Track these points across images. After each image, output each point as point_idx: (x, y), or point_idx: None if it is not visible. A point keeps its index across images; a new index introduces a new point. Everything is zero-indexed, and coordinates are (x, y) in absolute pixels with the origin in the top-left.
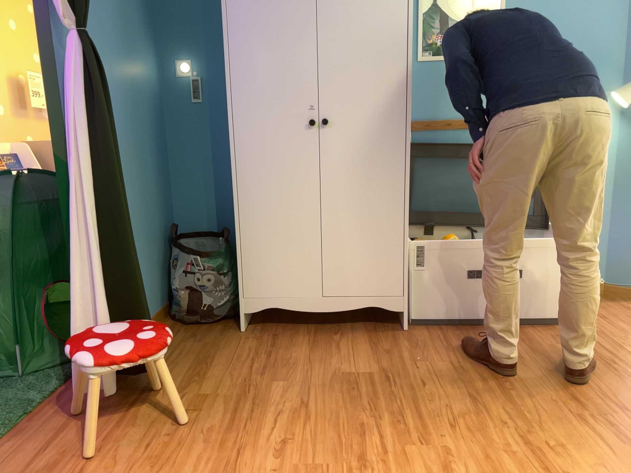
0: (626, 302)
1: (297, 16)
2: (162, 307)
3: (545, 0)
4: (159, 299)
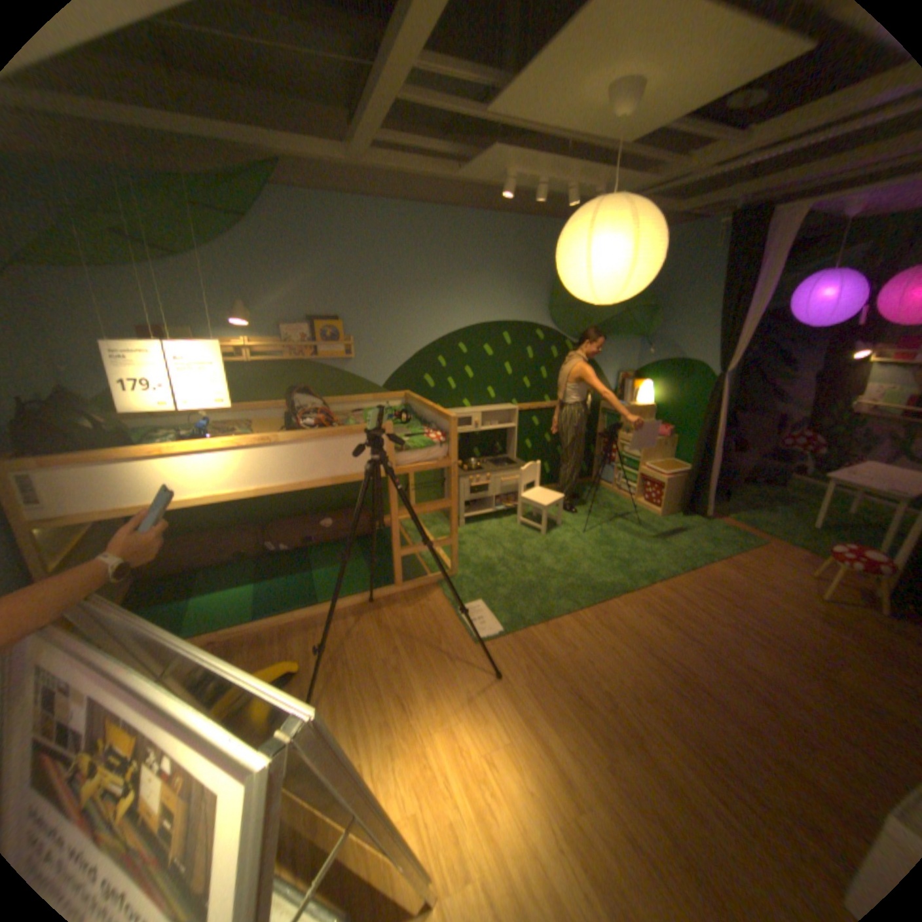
0: None
1: None
2: None
3: None
4: None
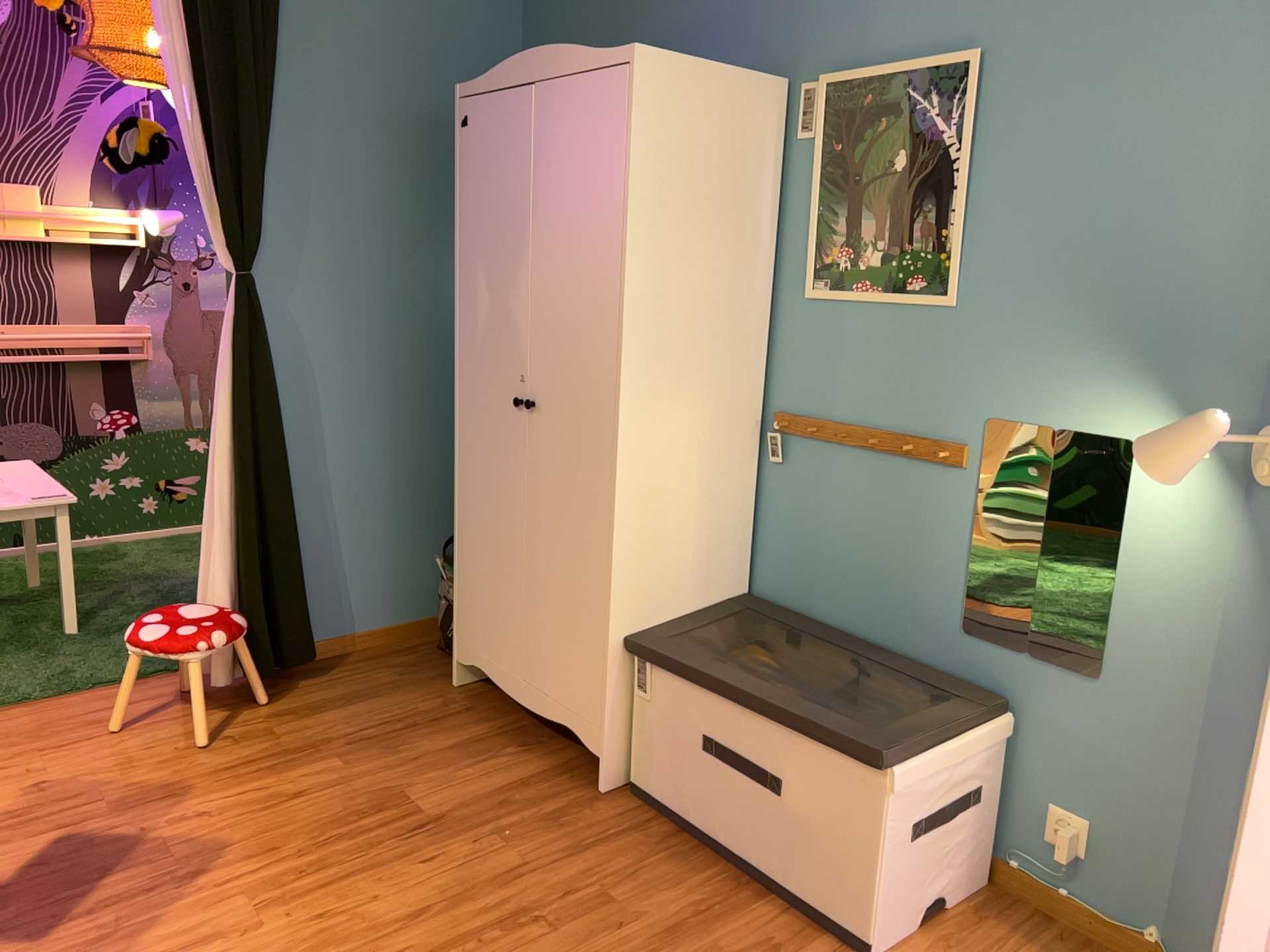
0: None
1: (514, 237)
2: (438, 615)
3: (1063, 175)
4: (433, 602)
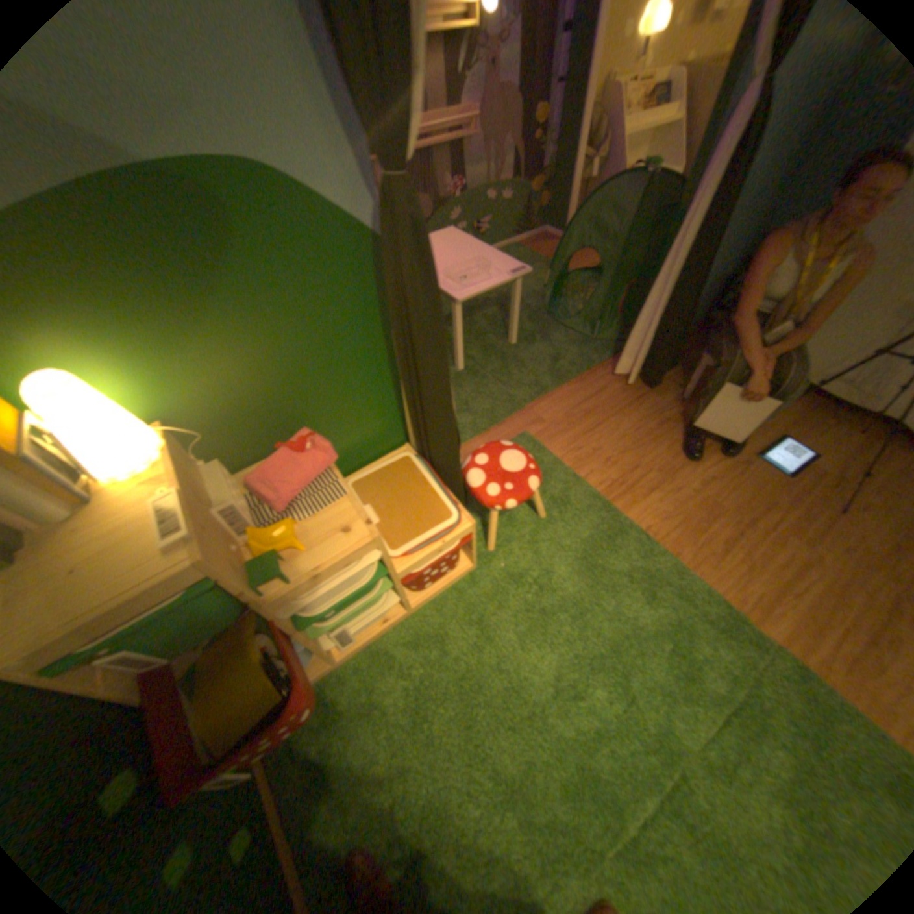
0: None
1: None
2: (702, 320)
3: None
4: (703, 313)
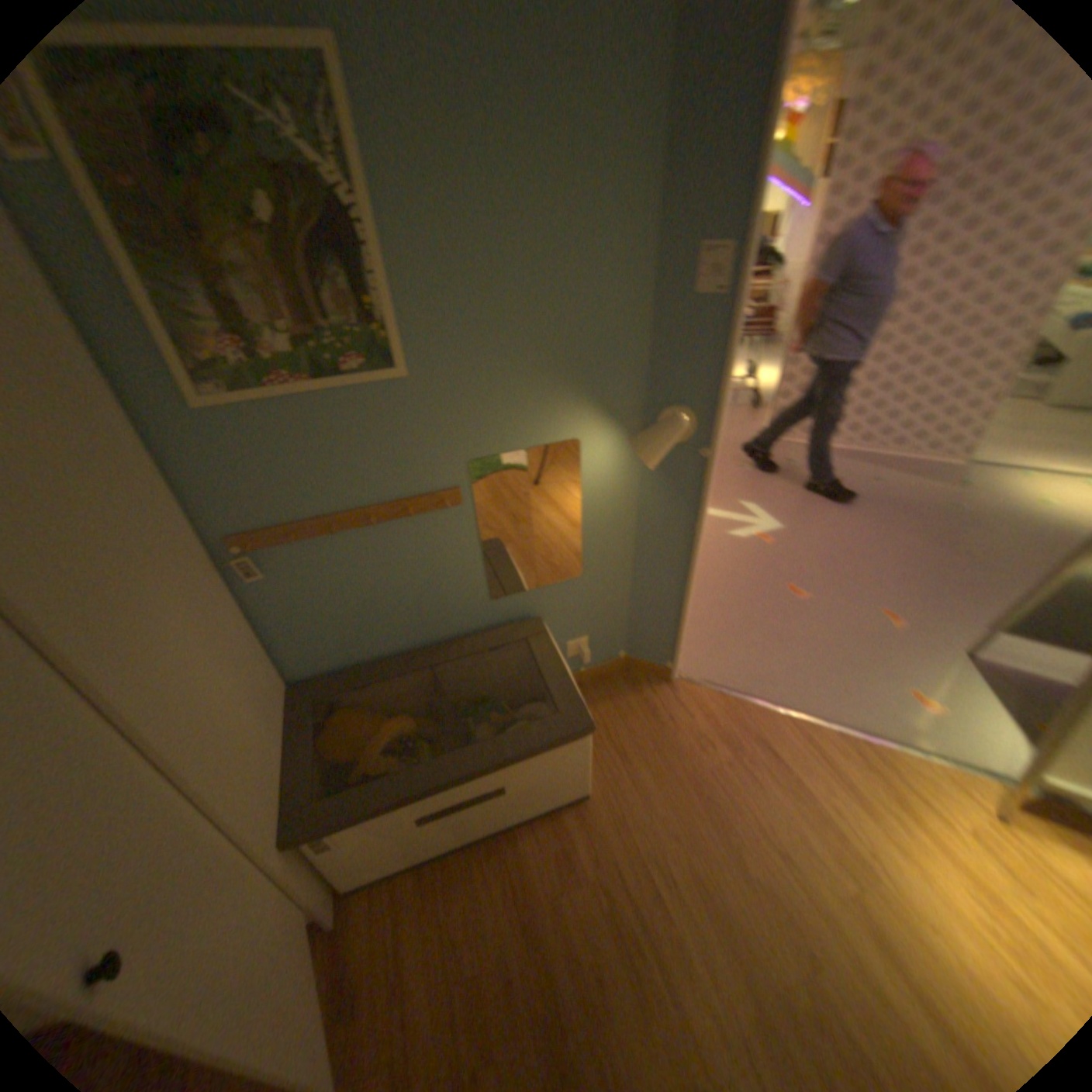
0: (647, 687)
1: None
2: None
3: (476, 222)
4: None
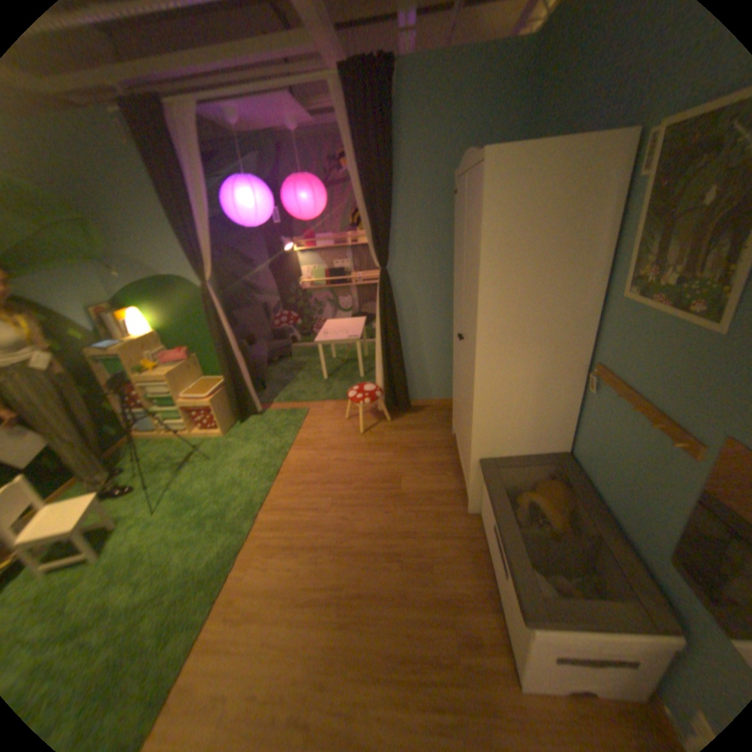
0: None
1: (462, 255)
2: None
3: None
4: None
